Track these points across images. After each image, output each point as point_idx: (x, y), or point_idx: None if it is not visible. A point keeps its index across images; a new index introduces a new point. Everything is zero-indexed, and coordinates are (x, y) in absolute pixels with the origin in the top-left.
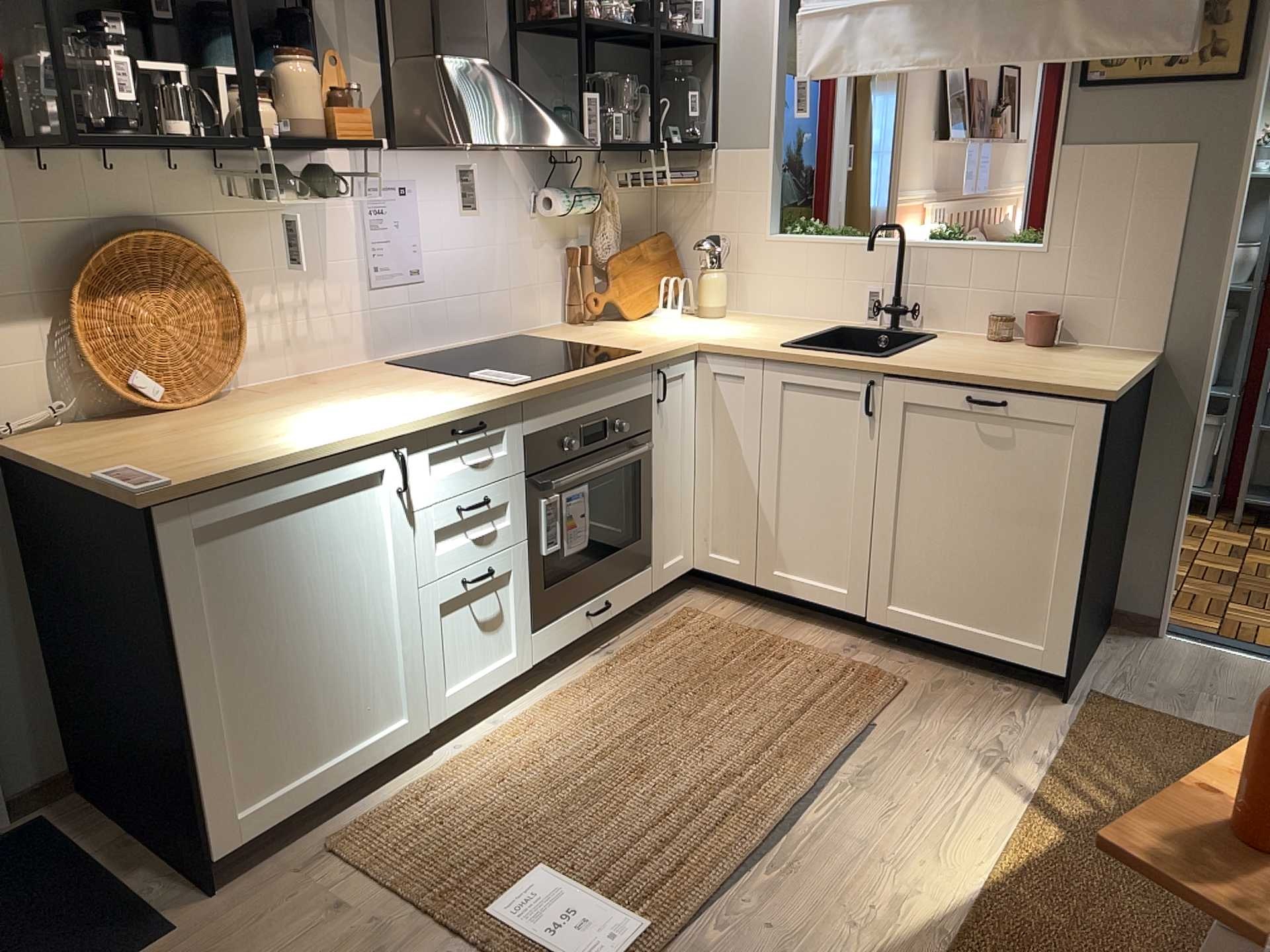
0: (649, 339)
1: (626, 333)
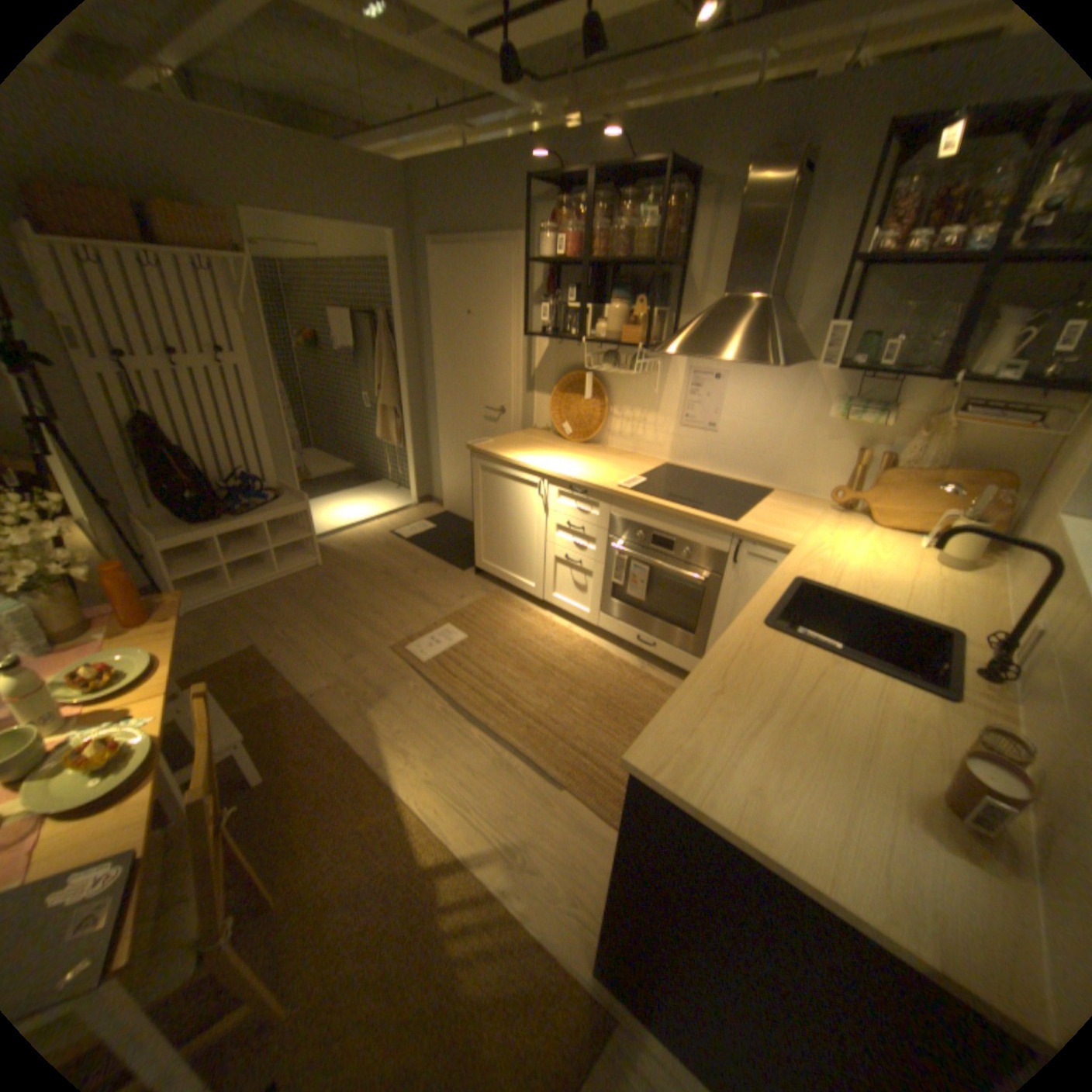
0: (792, 528)
1: (814, 522)
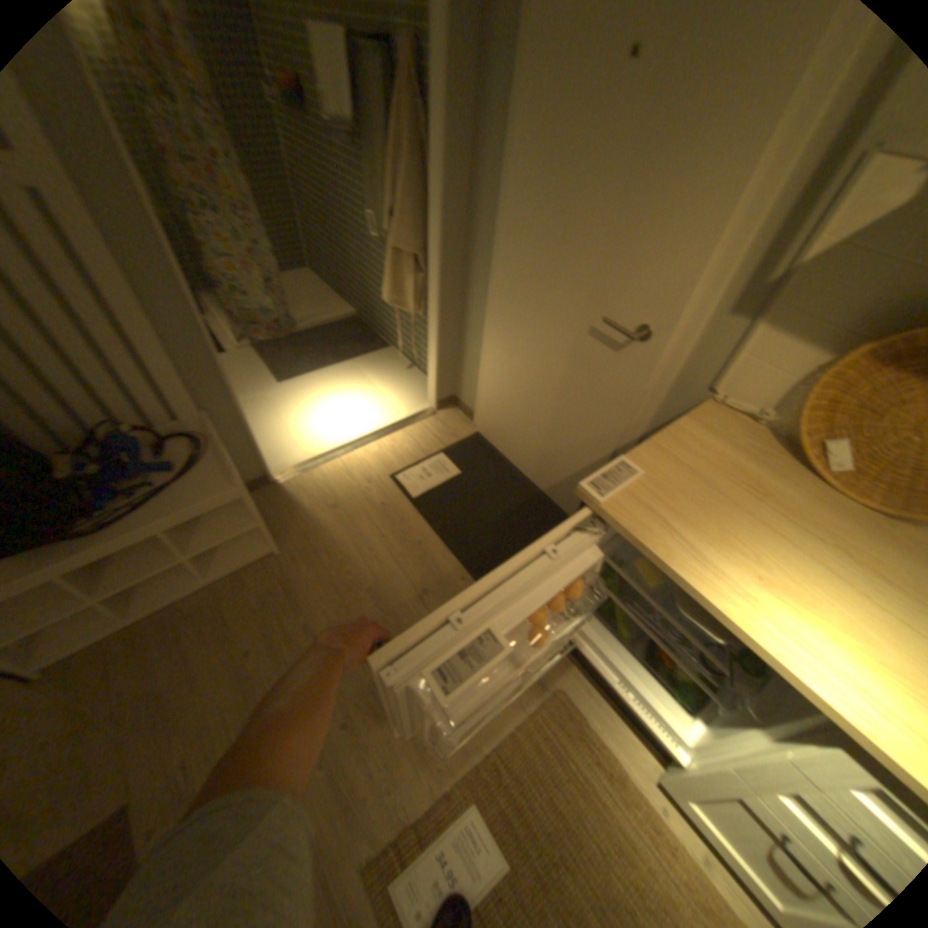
0: None
1: None
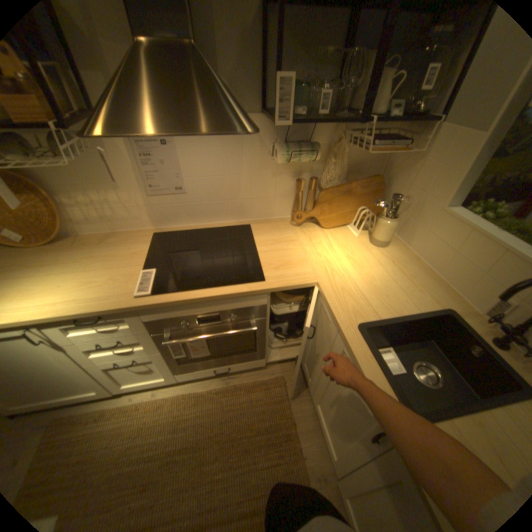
0: (295, 261)
1: (298, 245)
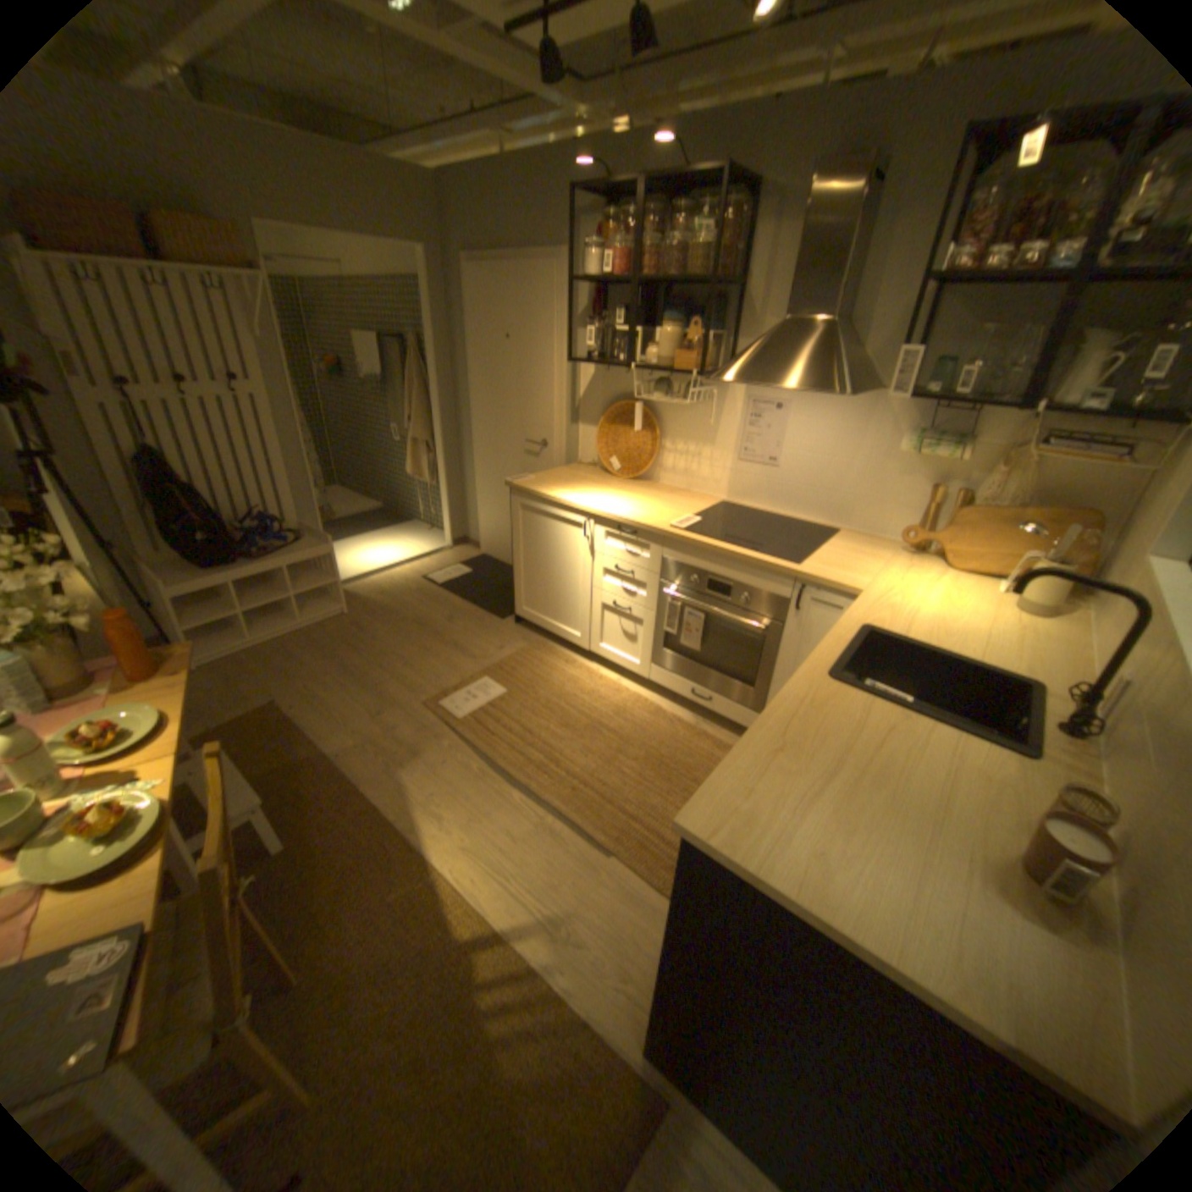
0: (859, 572)
1: (884, 565)
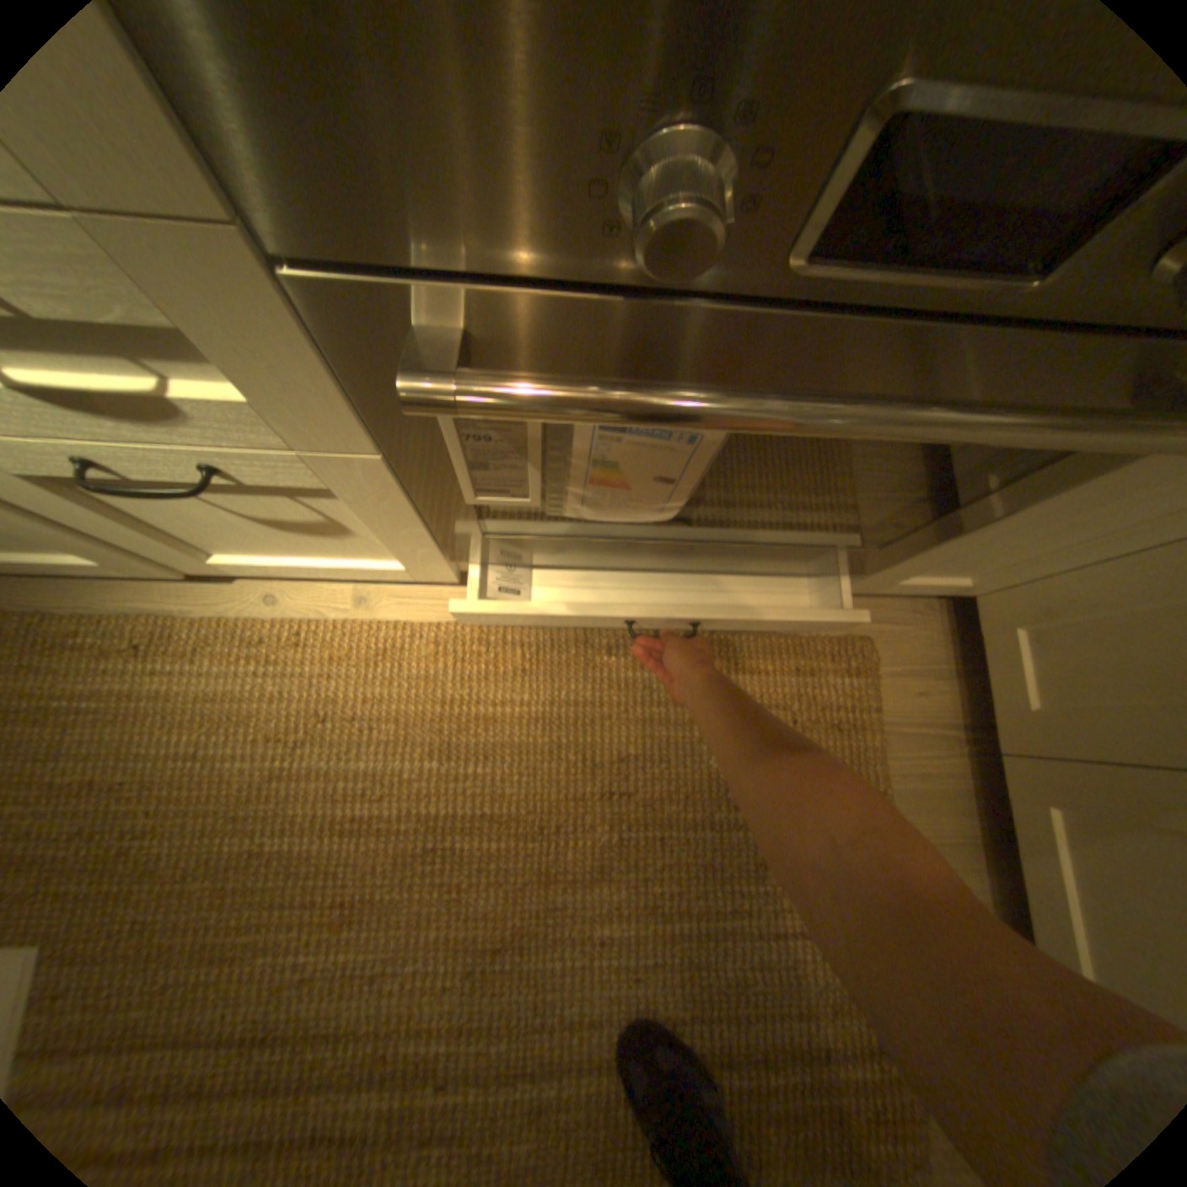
0: None
1: None
